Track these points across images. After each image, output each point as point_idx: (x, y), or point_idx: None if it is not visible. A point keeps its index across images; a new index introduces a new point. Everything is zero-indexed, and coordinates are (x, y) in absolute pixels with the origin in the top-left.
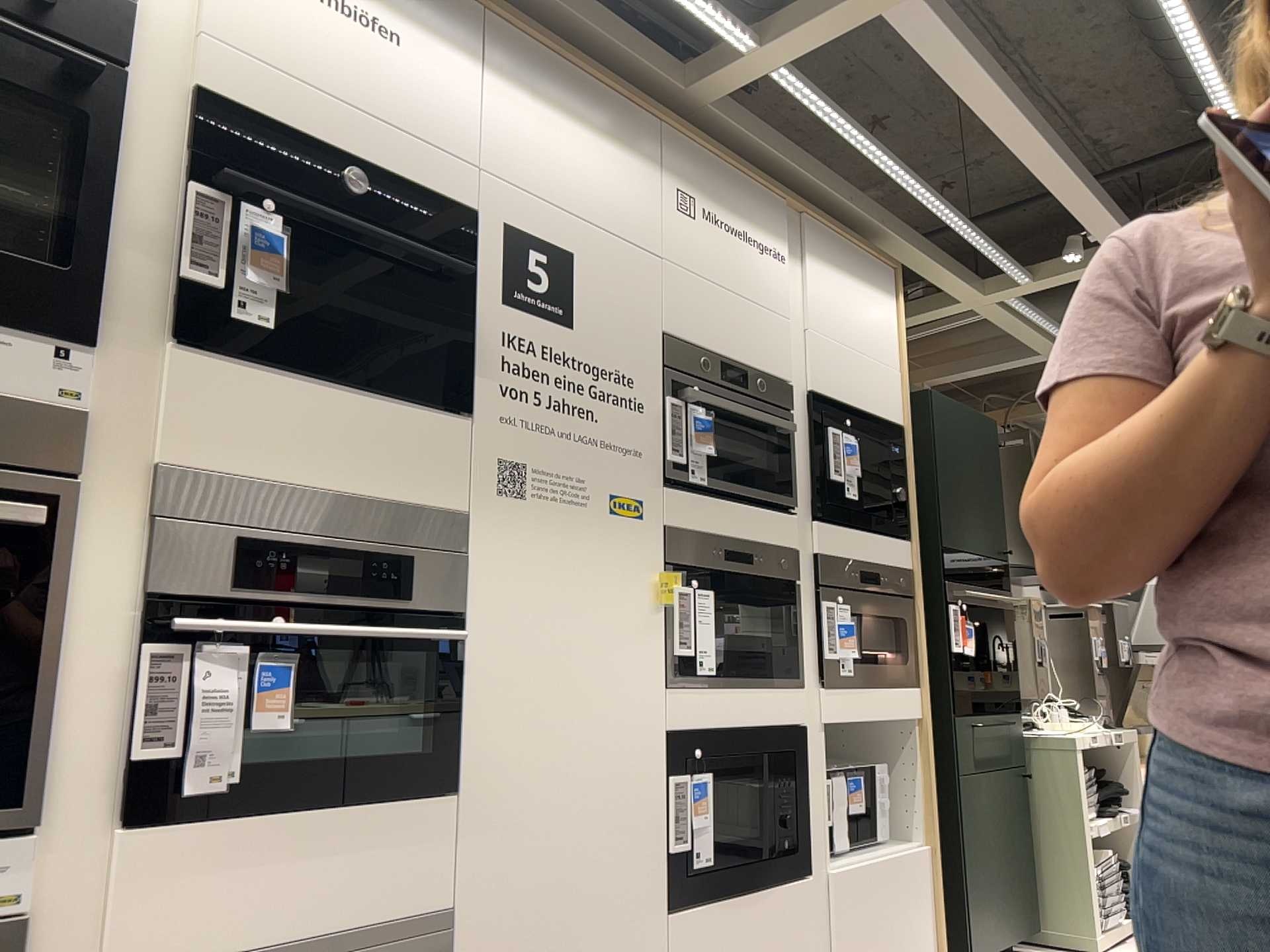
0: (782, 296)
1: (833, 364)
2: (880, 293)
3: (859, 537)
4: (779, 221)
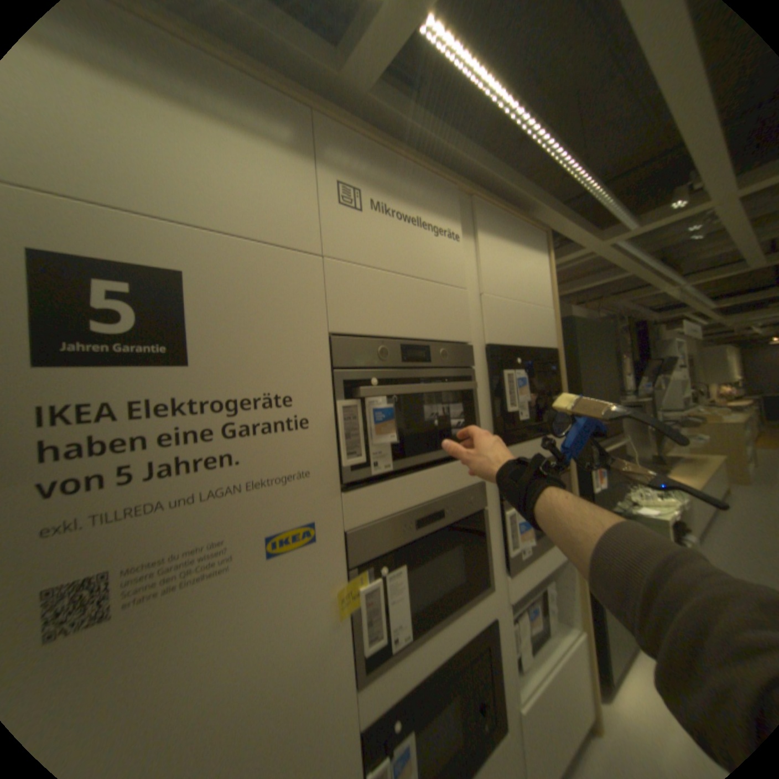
0: (459, 268)
1: (505, 316)
2: (538, 250)
3: (531, 445)
4: (453, 201)
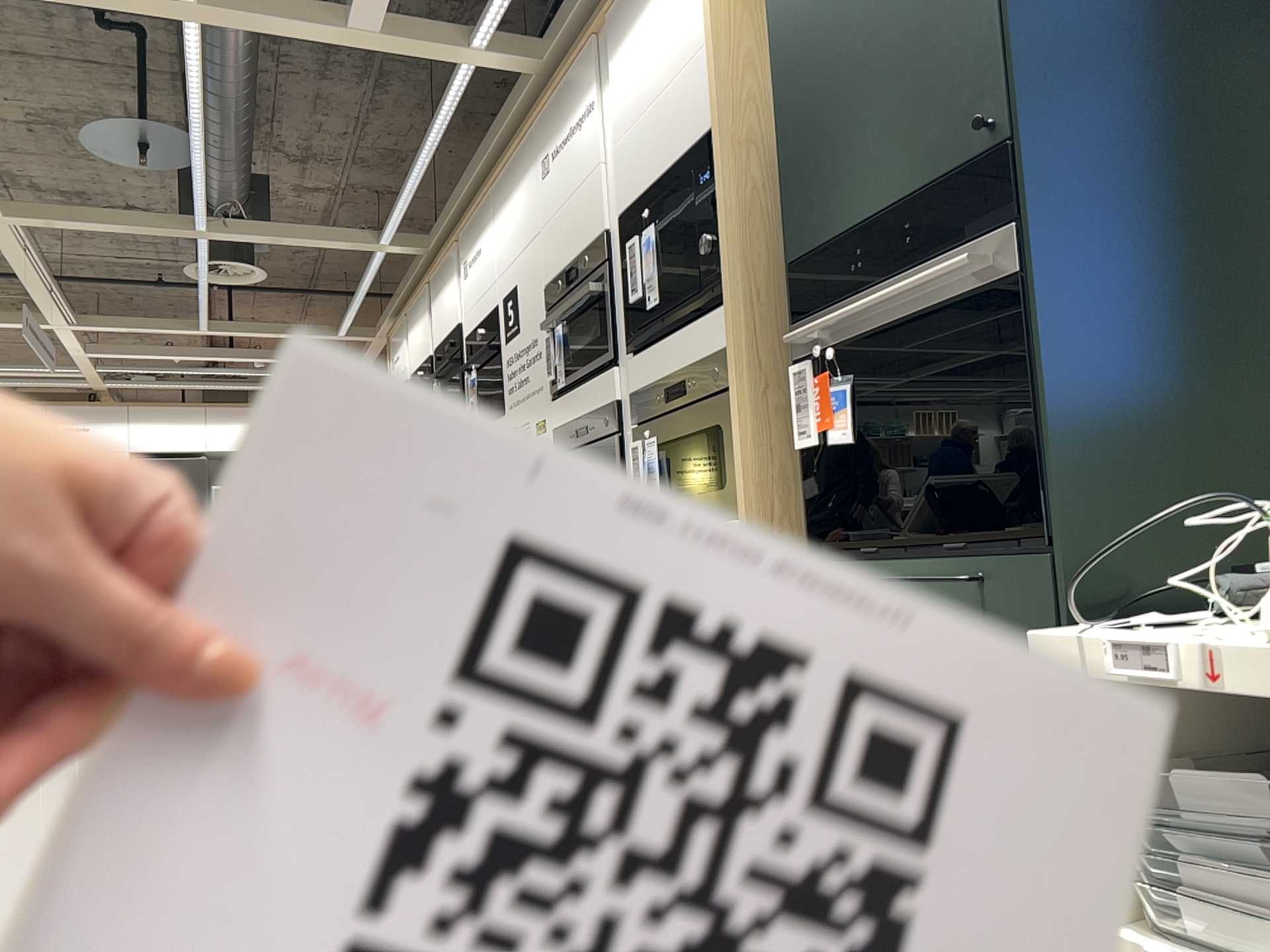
0: (595, 146)
1: (636, 156)
2: None
3: (667, 346)
4: (590, 66)
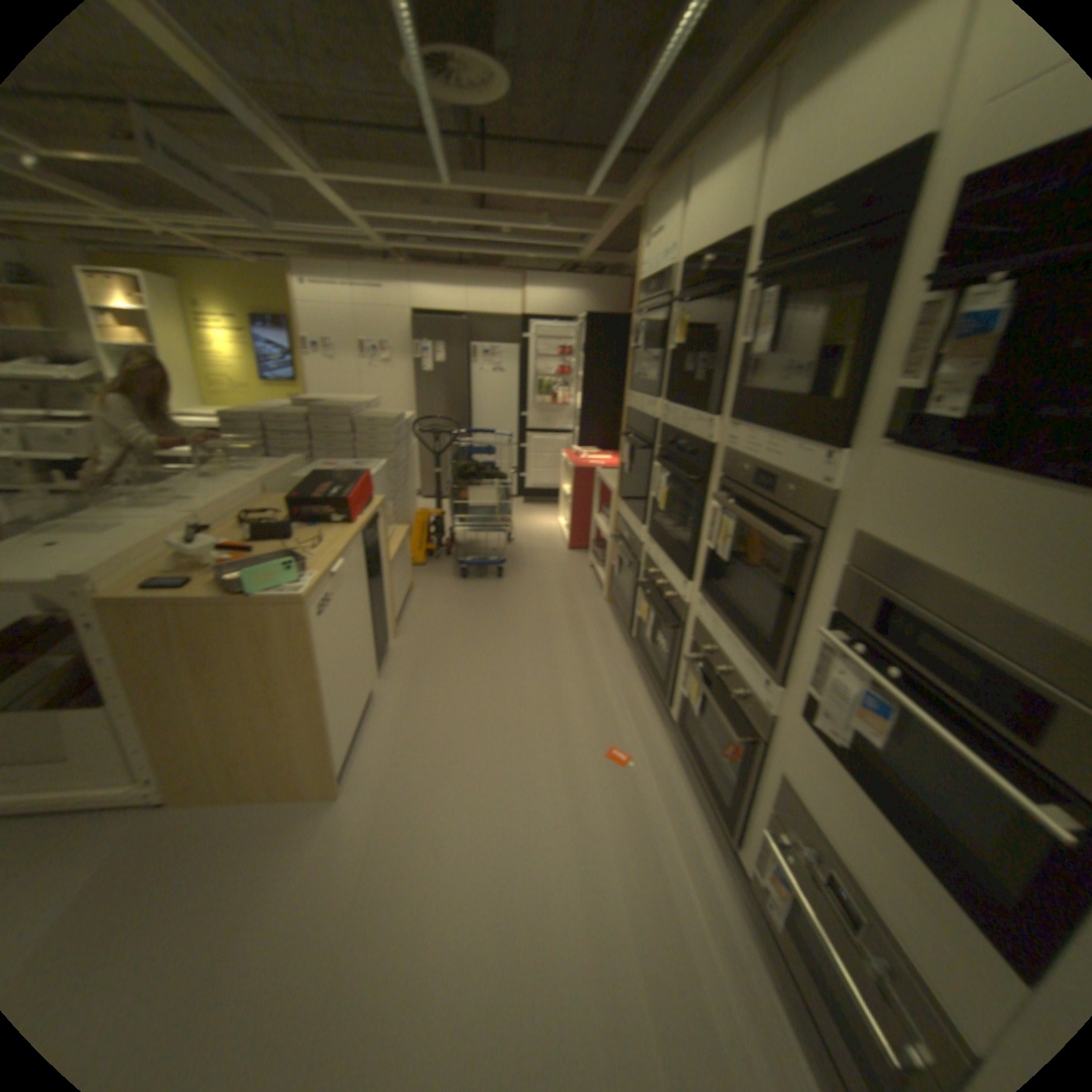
0: None
1: None
2: None
3: None
4: None
